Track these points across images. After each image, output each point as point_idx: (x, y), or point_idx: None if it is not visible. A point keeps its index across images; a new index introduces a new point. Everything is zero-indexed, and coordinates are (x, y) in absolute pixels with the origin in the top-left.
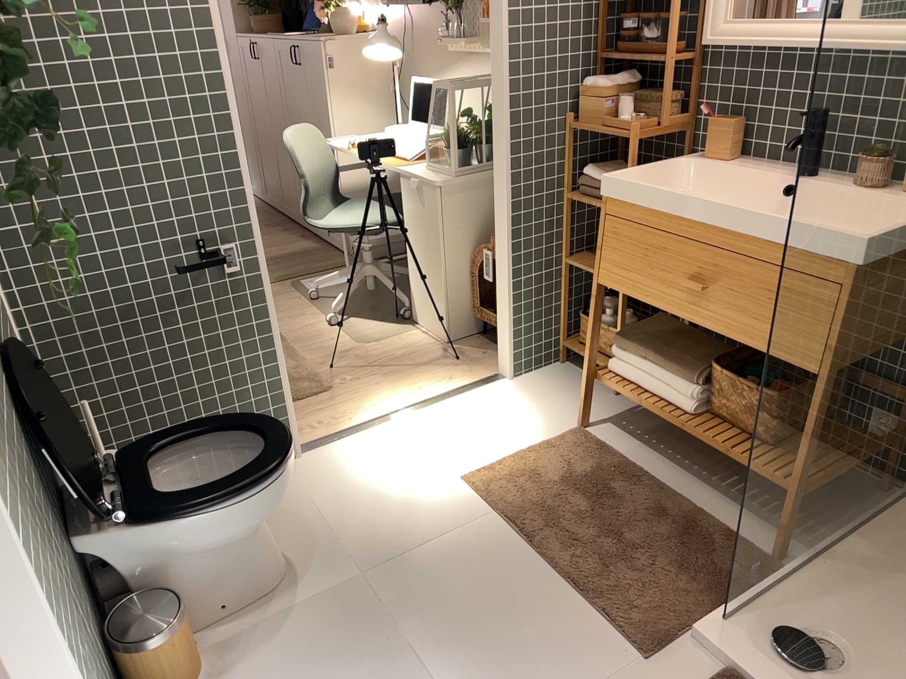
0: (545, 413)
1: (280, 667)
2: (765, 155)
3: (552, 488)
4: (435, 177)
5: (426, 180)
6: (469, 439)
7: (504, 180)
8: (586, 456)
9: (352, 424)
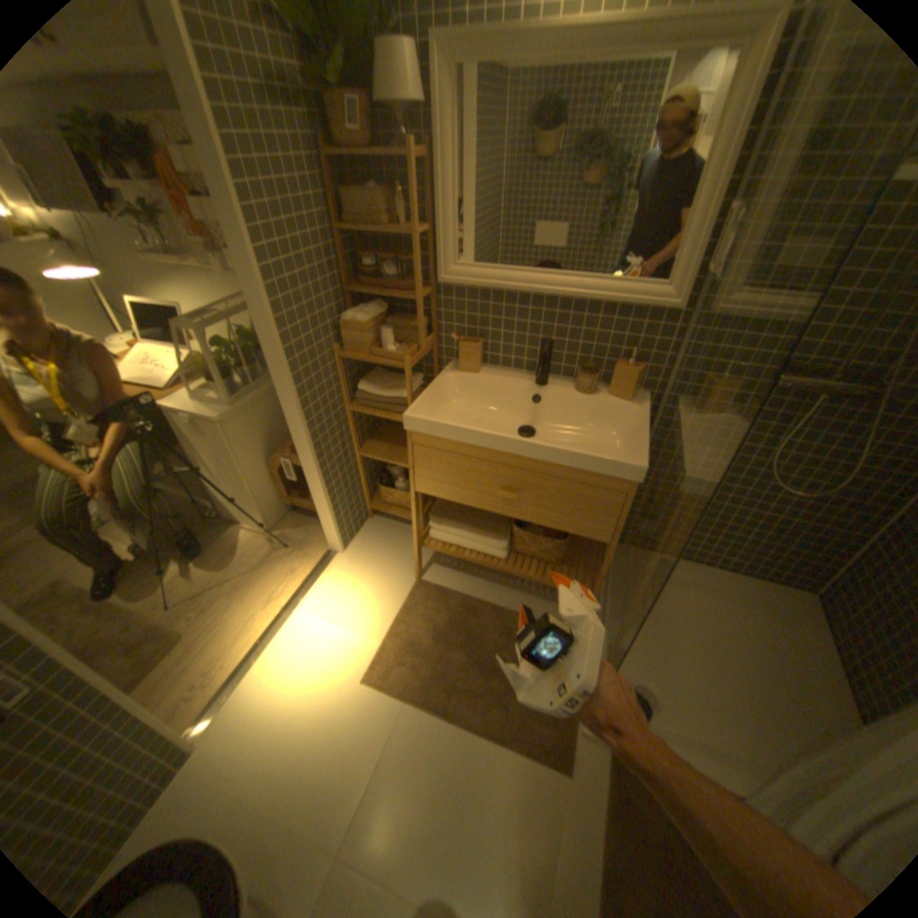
0: (386, 576)
1: None
2: (500, 363)
3: (432, 653)
4: (208, 410)
5: (199, 416)
6: (344, 635)
7: (298, 419)
8: (437, 608)
9: (228, 673)
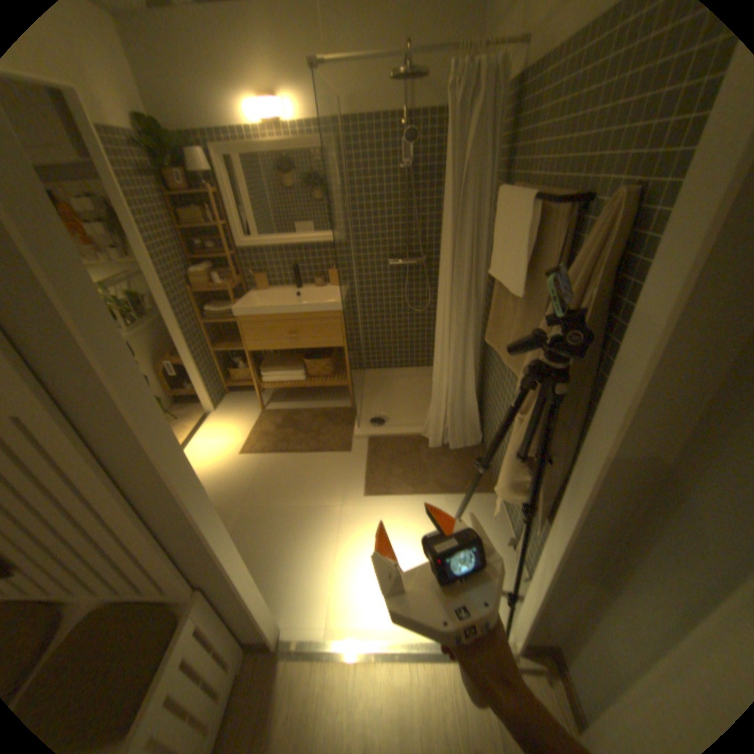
0: (242, 414)
1: (248, 554)
2: (277, 283)
3: (275, 433)
4: None
5: None
6: (223, 441)
7: (173, 324)
8: (274, 417)
9: None
